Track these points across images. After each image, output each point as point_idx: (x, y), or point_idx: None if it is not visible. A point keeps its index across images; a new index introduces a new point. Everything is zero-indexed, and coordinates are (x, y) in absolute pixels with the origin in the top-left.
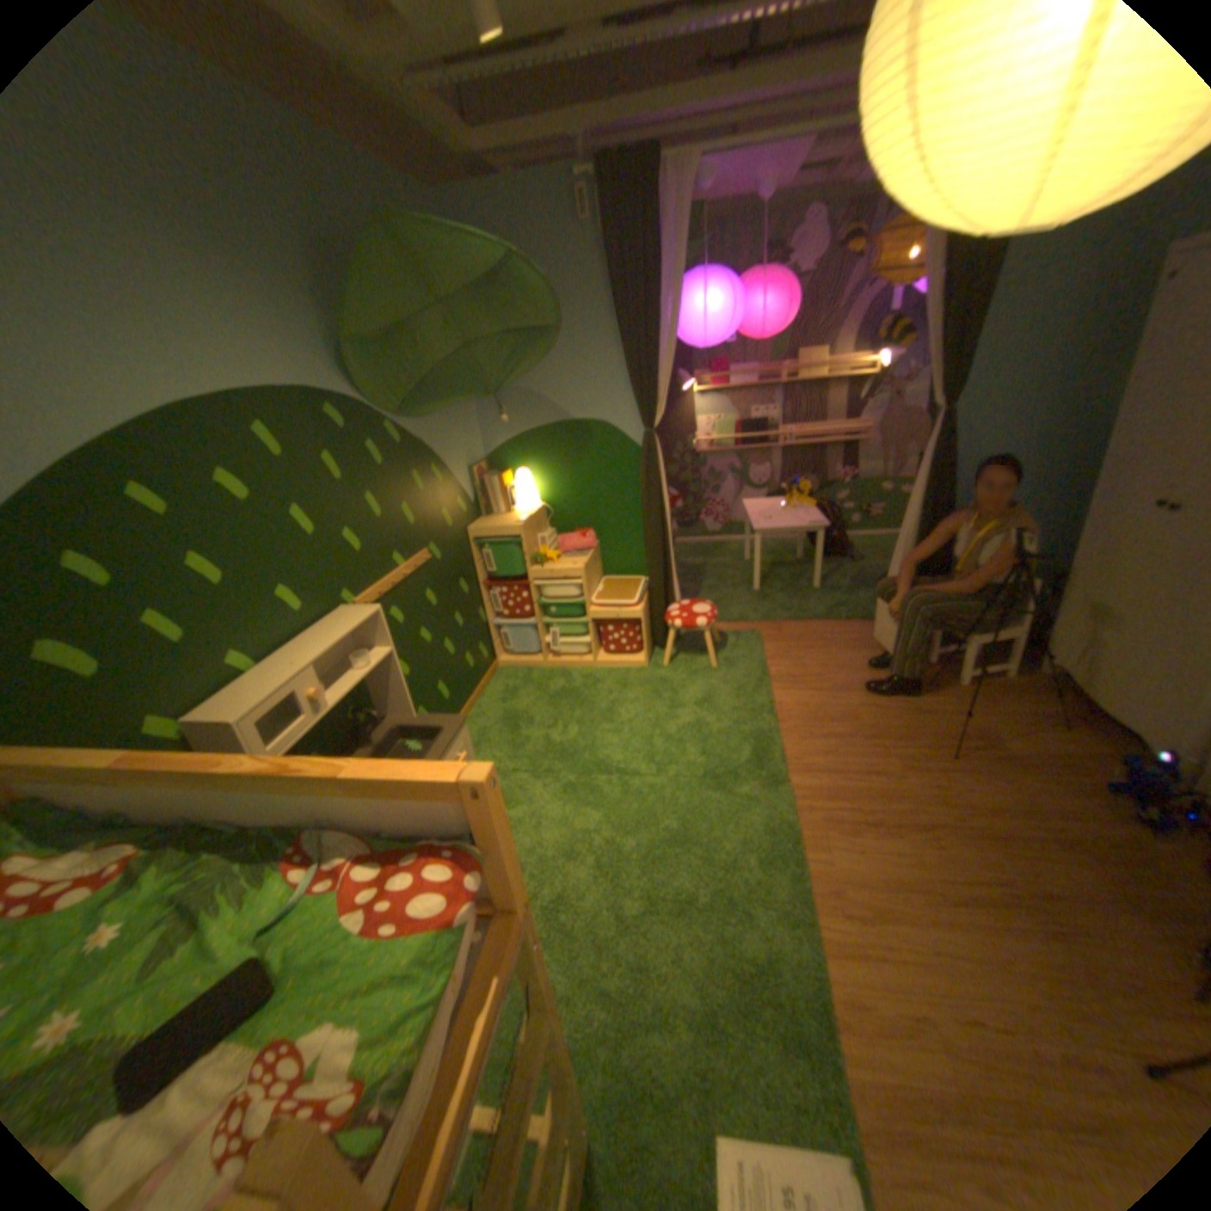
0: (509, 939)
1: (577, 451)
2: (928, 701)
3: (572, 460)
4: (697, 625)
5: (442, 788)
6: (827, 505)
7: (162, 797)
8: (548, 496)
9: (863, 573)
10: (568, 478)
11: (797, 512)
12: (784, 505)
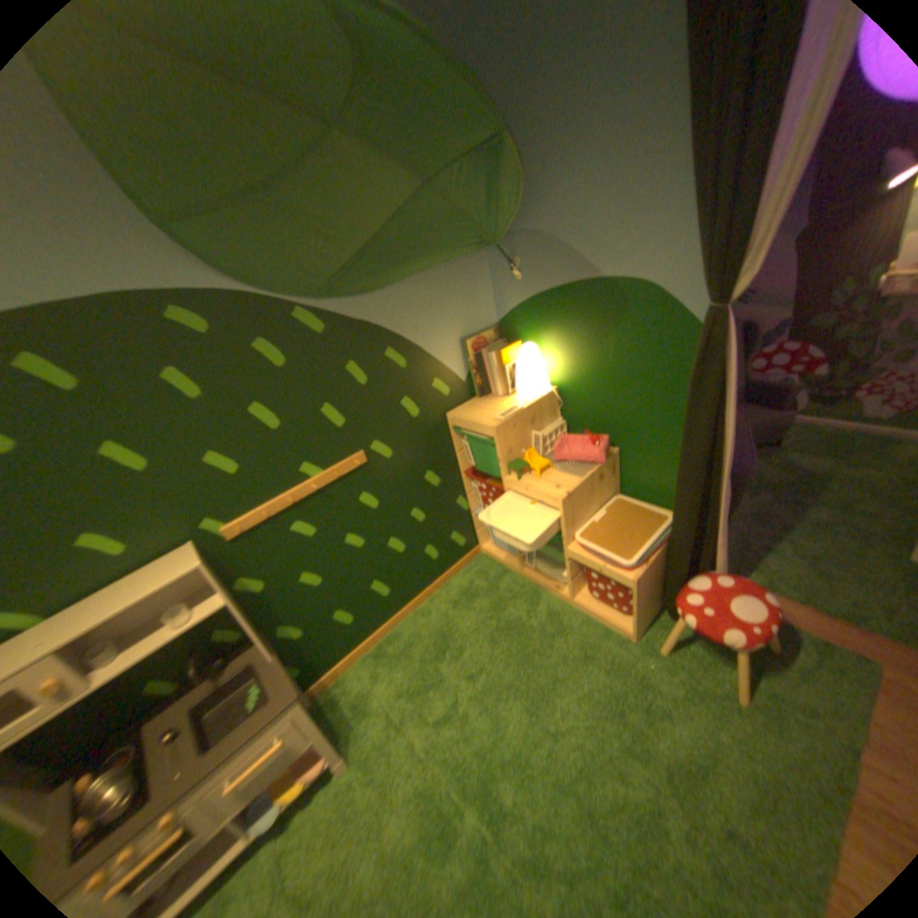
0: None
1: (605, 322)
2: None
3: (597, 334)
4: (728, 643)
5: None
6: None
7: None
8: (564, 377)
9: None
10: (590, 358)
11: None
12: None
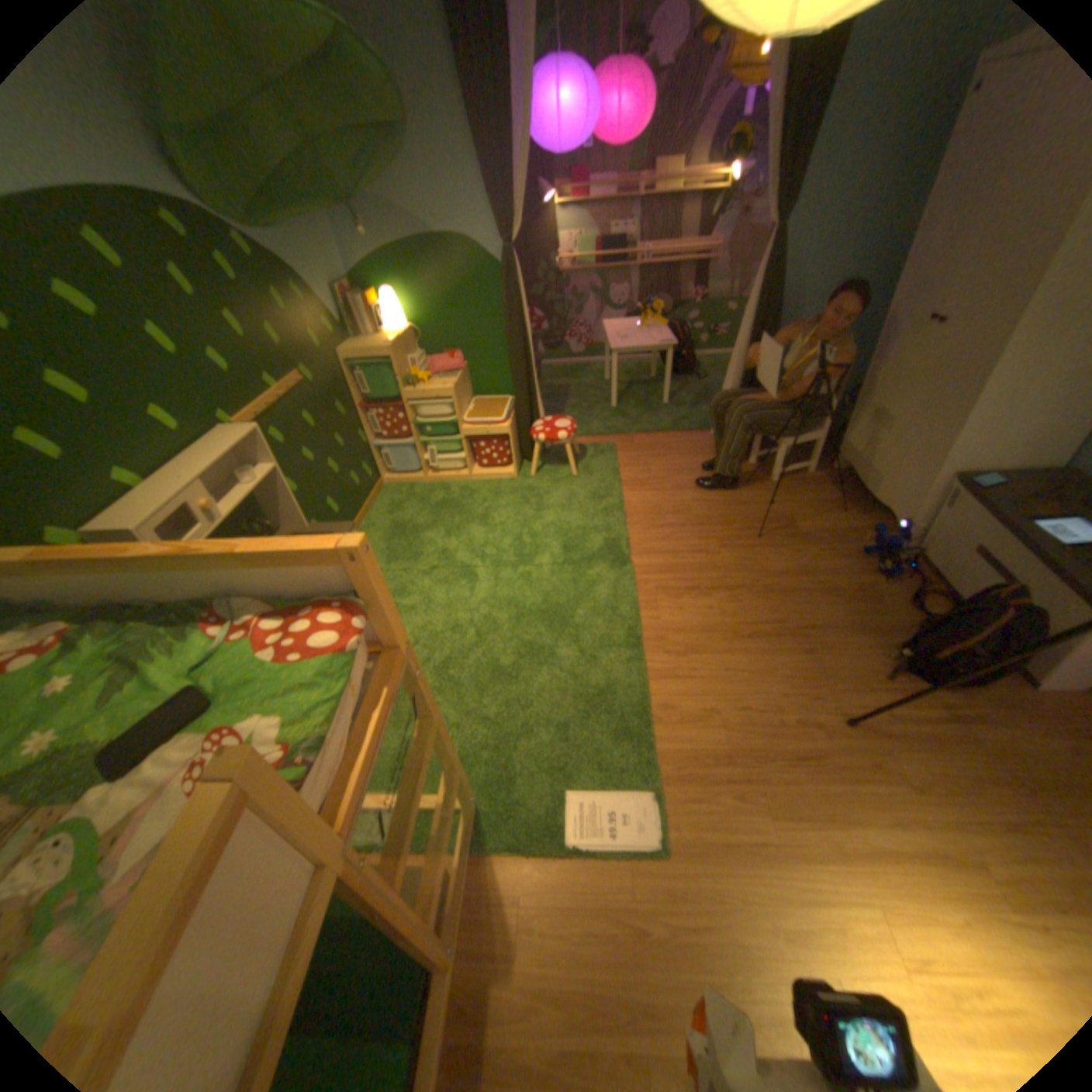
0: (395, 664)
1: (439, 267)
2: (745, 494)
3: (435, 277)
4: (559, 438)
5: (326, 556)
6: (679, 326)
7: (80, 583)
8: (415, 315)
9: (706, 389)
10: (433, 296)
11: (651, 332)
12: (640, 325)
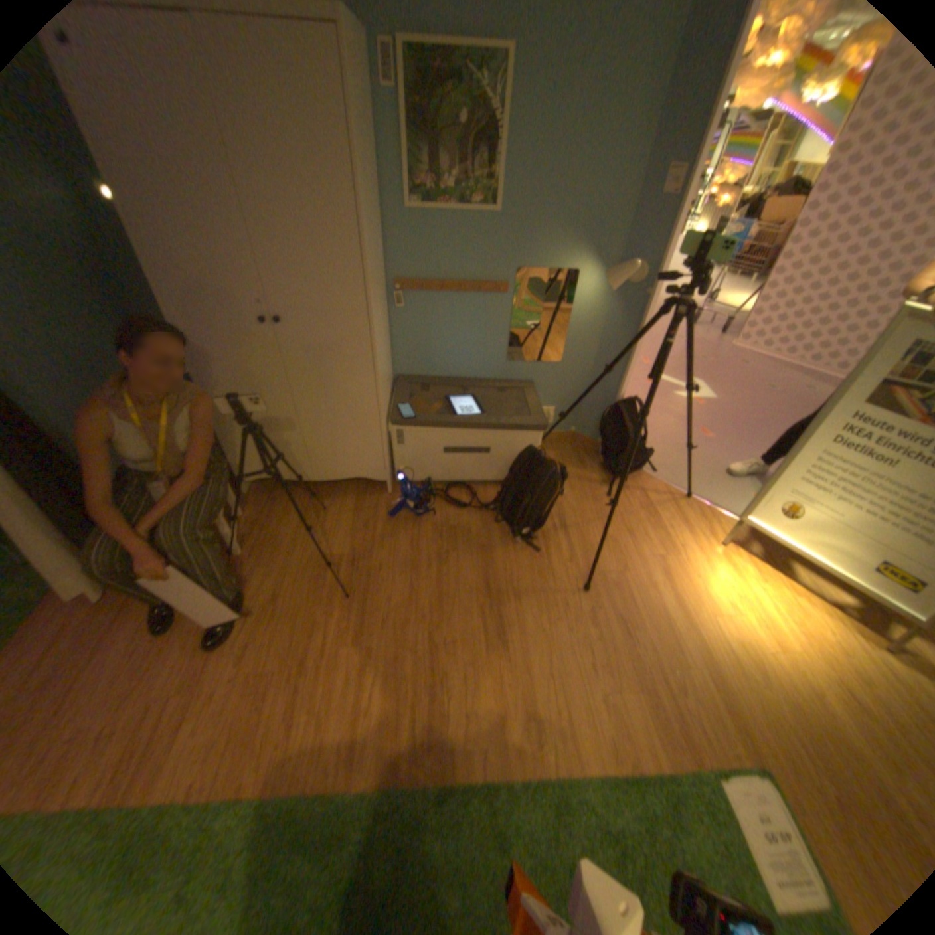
0: None
1: None
2: (251, 589)
3: None
4: None
5: None
6: None
7: None
8: None
9: None
10: None
11: None
12: None
